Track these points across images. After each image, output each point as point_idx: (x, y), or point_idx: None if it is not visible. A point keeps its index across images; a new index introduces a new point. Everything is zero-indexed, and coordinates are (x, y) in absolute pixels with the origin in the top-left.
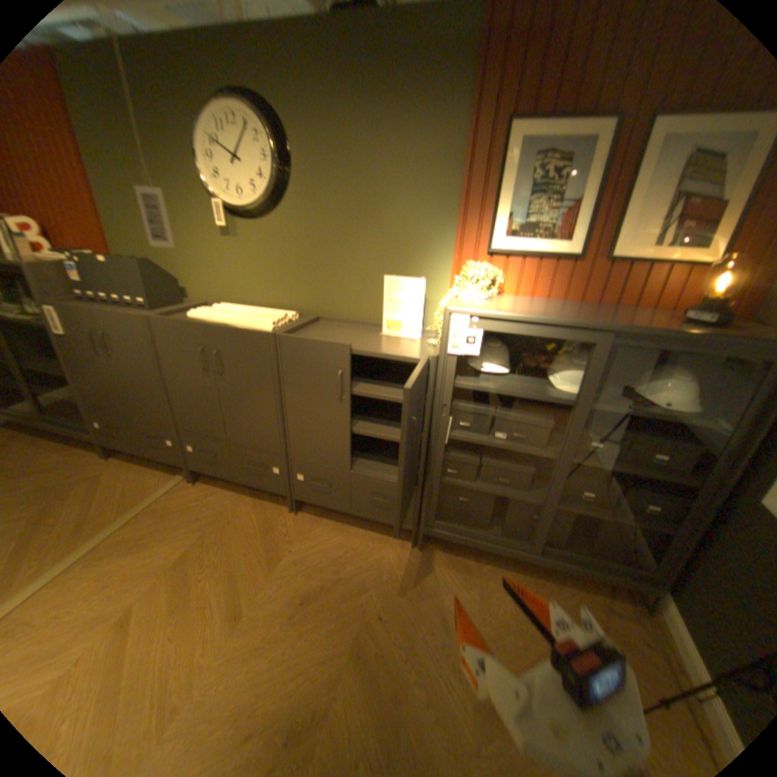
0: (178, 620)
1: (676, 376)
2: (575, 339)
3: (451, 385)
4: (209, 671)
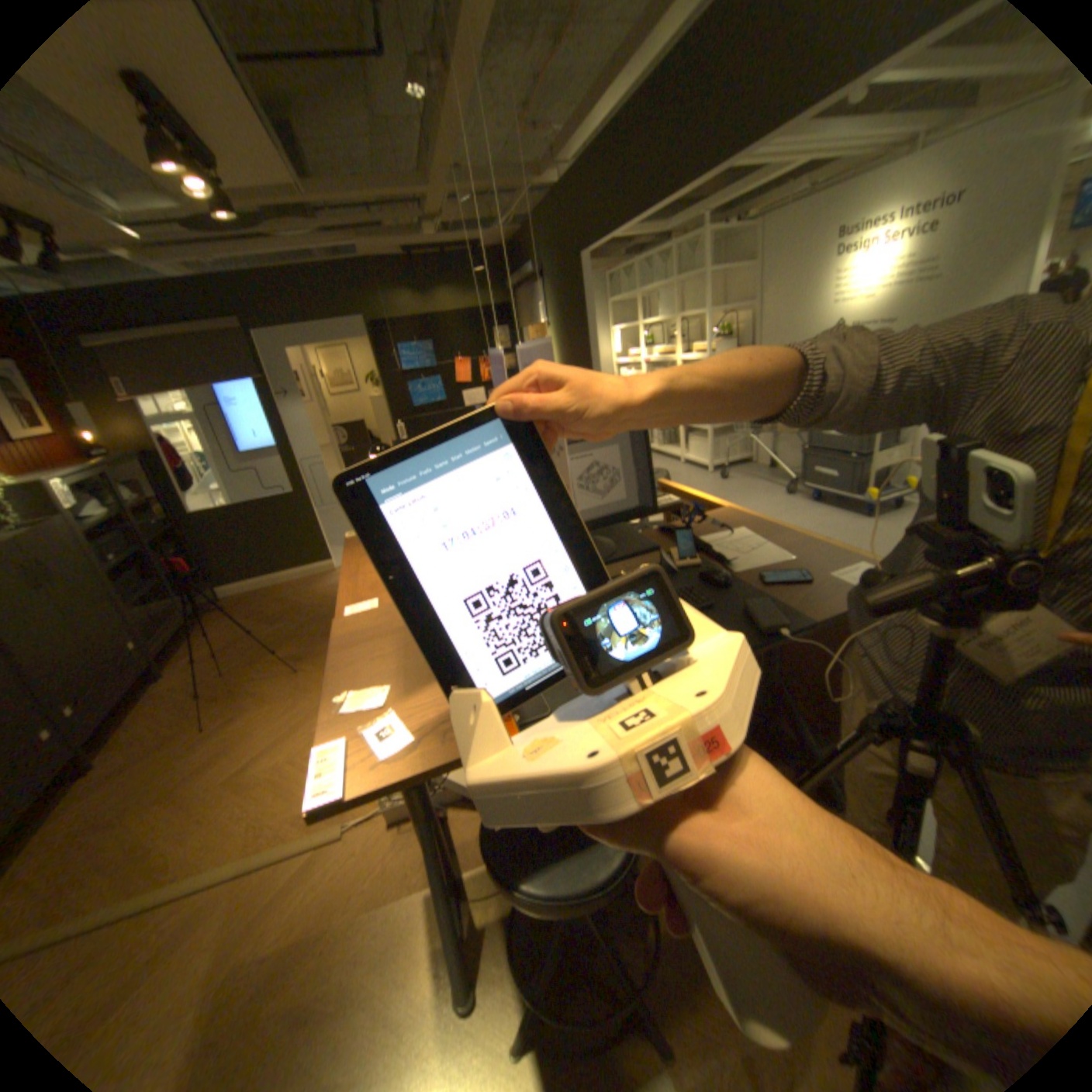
0: (234, 746)
1: (115, 486)
2: (100, 473)
3: (82, 530)
4: (271, 704)
